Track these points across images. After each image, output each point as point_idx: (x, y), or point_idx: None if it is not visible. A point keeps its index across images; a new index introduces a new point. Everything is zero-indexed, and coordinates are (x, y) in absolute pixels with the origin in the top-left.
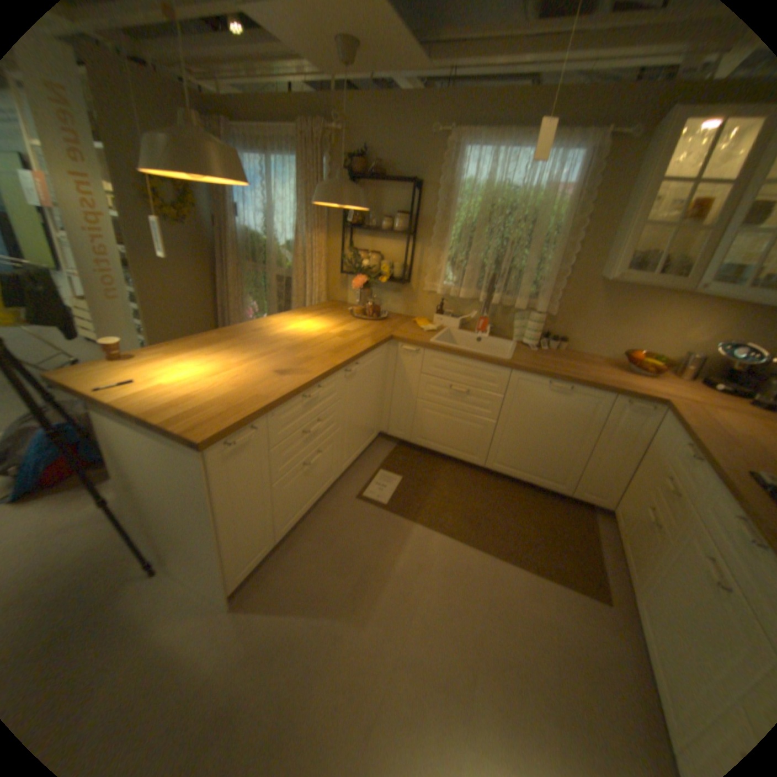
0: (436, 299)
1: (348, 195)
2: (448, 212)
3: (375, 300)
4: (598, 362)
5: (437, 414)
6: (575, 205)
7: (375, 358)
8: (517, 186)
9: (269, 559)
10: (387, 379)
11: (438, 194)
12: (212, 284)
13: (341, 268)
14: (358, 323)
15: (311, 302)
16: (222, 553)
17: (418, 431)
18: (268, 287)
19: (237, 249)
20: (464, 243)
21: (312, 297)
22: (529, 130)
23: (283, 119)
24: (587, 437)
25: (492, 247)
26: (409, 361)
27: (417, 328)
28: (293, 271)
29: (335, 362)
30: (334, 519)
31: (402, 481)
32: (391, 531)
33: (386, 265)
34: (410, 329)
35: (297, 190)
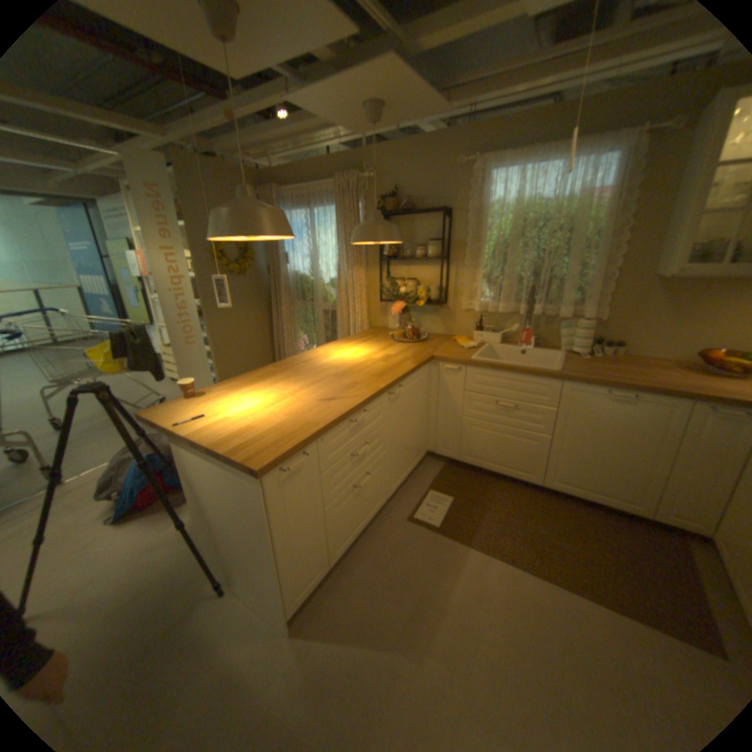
0: (475, 315)
1: (383, 231)
2: (480, 232)
3: (415, 322)
4: (667, 365)
5: (486, 430)
6: (616, 205)
7: (418, 378)
8: (549, 197)
9: (326, 582)
10: (432, 398)
11: (468, 217)
12: (270, 323)
13: (381, 296)
14: (400, 345)
15: (356, 330)
16: (282, 575)
17: (468, 449)
18: (317, 320)
19: (290, 290)
20: (499, 259)
21: (356, 325)
22: (556, 143)
23: (324, 176)
24: (664, 450)
25: (528, 259)
26: (452, 378)
27: (458, 346)
28: (338, 303)
29: (379, 385)
30: (388, 541)
31: (454, 502)
32: (446, 556)
33: (423, 288)
34: (451, 347)
35: (338, 233)
